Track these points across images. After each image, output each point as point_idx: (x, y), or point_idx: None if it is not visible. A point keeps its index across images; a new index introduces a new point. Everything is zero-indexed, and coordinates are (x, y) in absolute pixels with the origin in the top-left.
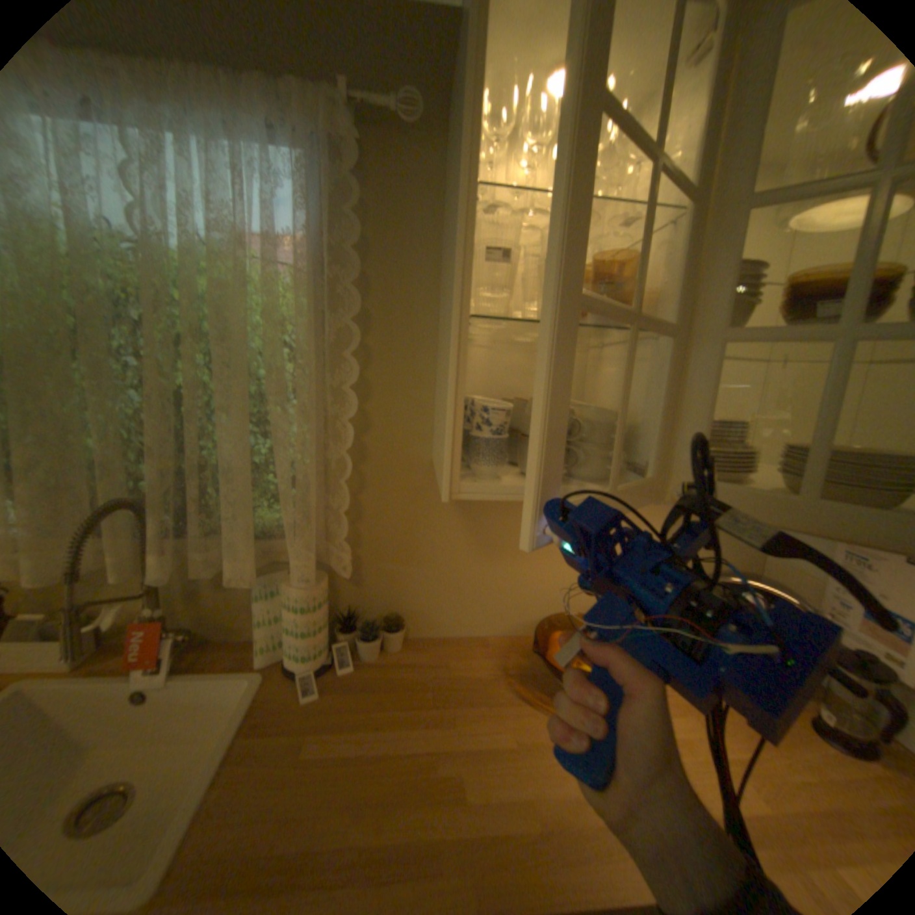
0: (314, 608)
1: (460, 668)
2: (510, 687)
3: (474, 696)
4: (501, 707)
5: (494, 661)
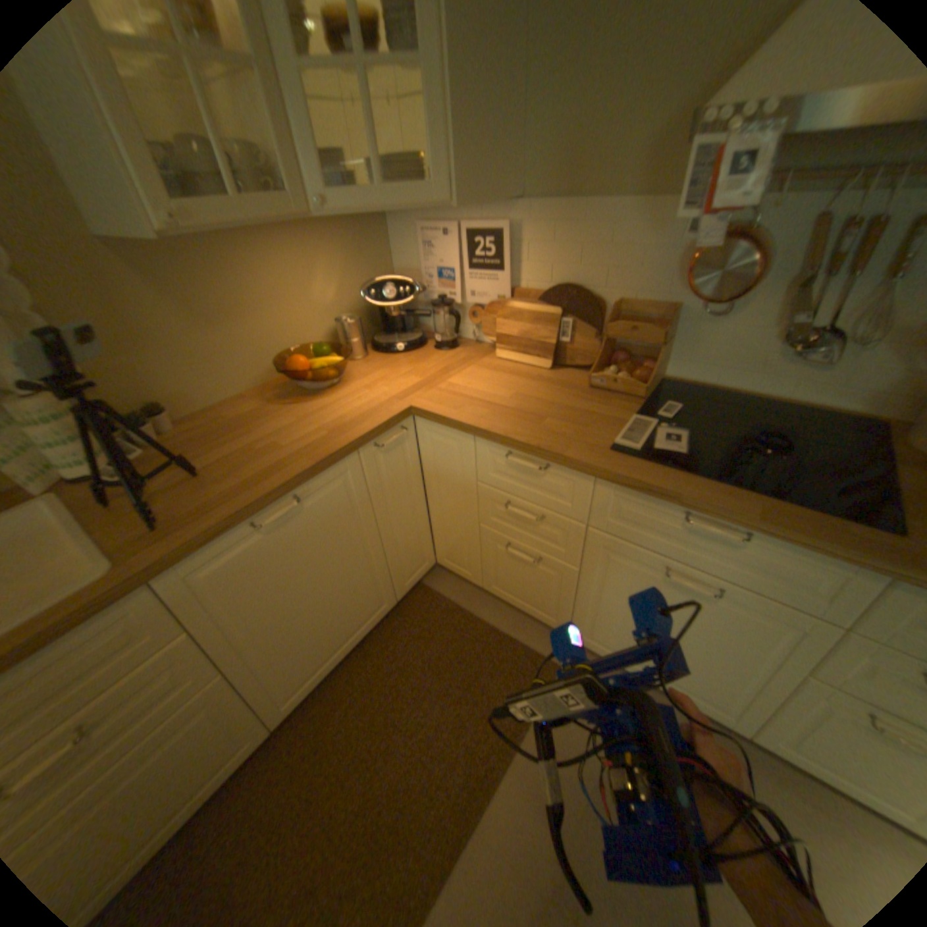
0: (66, 412)
1: (231, 414)
2: (274, 405)
3: (252, 418)
4: (274, 413)
5: (254, 401)
